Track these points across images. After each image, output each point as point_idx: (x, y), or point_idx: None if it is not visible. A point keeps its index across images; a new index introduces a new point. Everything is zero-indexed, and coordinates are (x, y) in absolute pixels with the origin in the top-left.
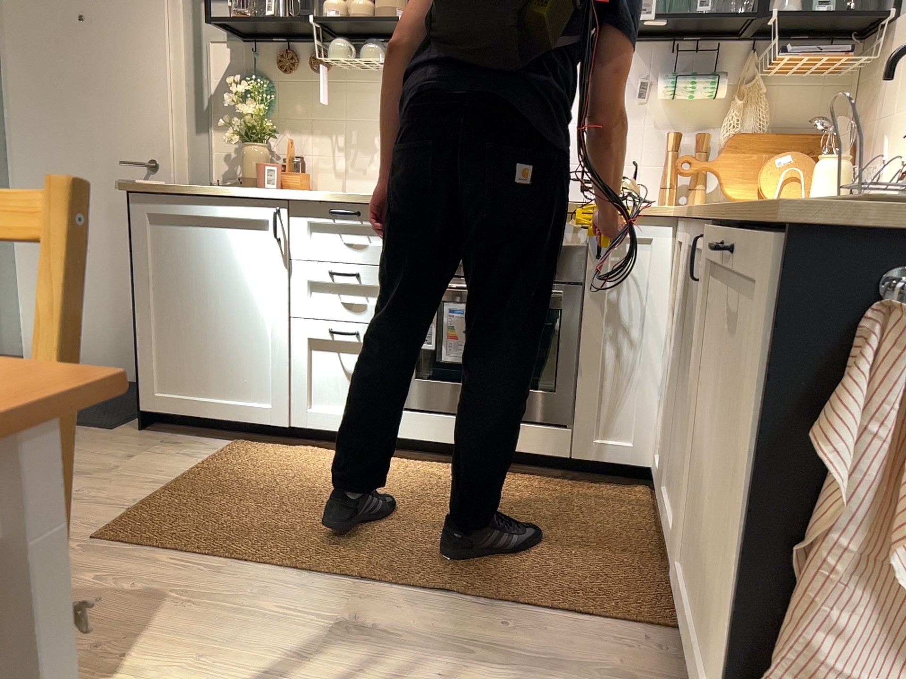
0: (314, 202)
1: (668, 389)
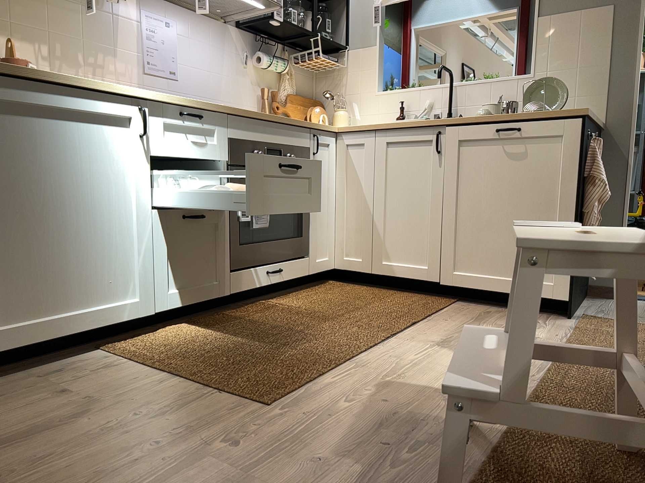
0: (170, 105)
1: (349, 219)
